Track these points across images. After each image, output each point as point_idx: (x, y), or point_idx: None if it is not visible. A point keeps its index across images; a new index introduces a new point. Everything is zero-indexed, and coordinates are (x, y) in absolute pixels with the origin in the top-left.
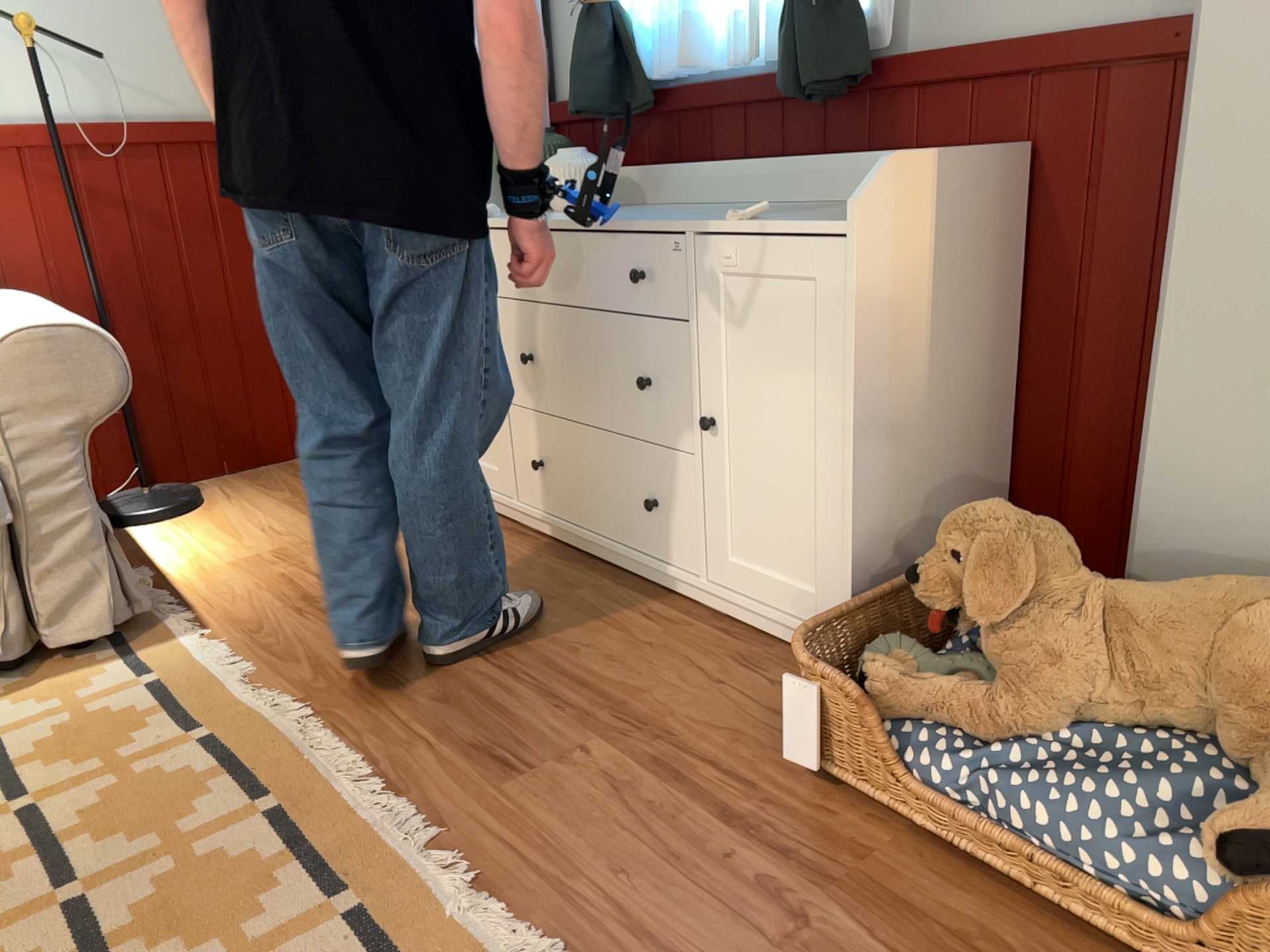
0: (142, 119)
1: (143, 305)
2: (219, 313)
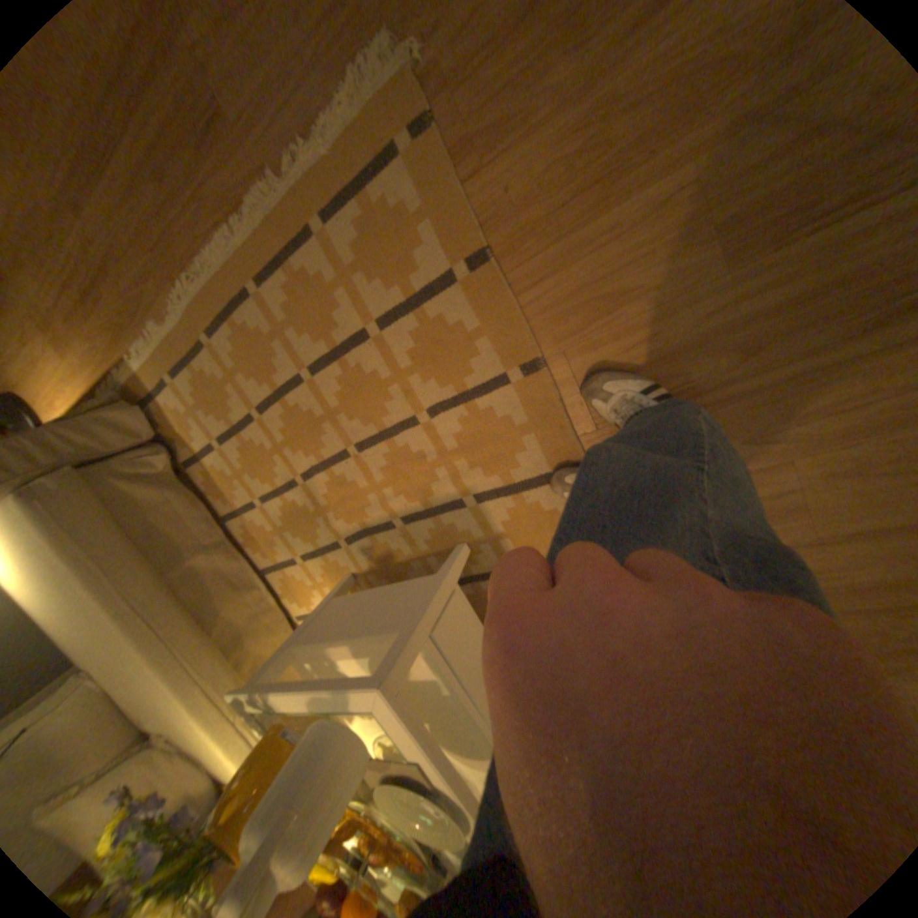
0: None
1: None
2: None
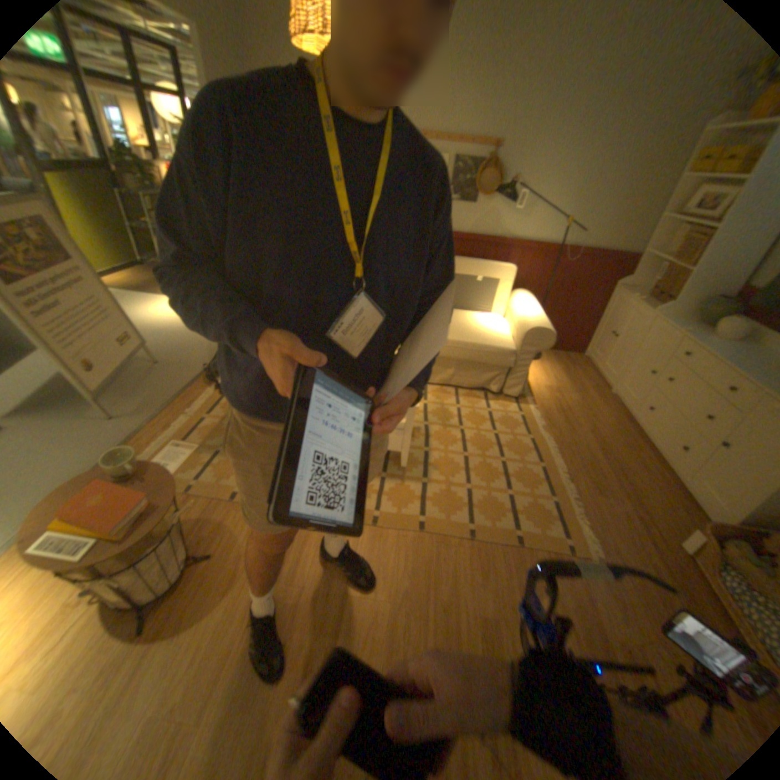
0: (584, 244)
1: (553, 298)
2: (572, 306)
